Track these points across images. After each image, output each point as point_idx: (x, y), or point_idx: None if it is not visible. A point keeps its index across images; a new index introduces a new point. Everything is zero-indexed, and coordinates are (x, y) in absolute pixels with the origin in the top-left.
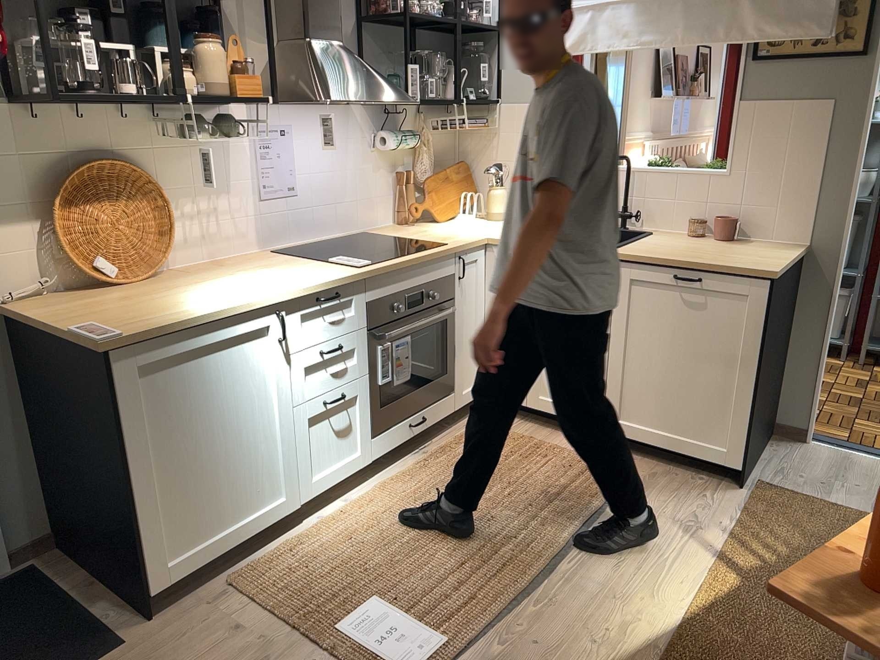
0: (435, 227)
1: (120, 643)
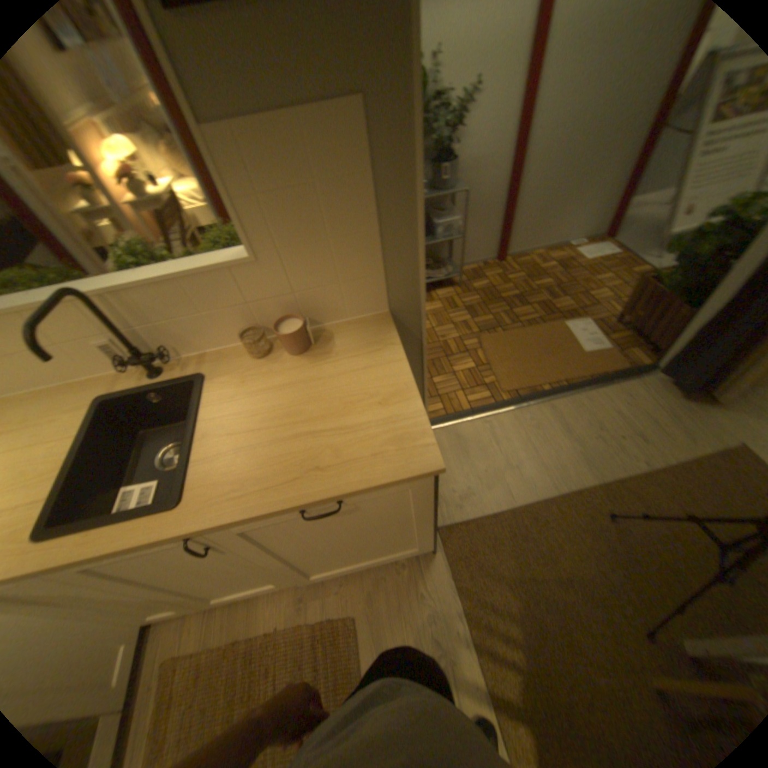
0: None
1: None
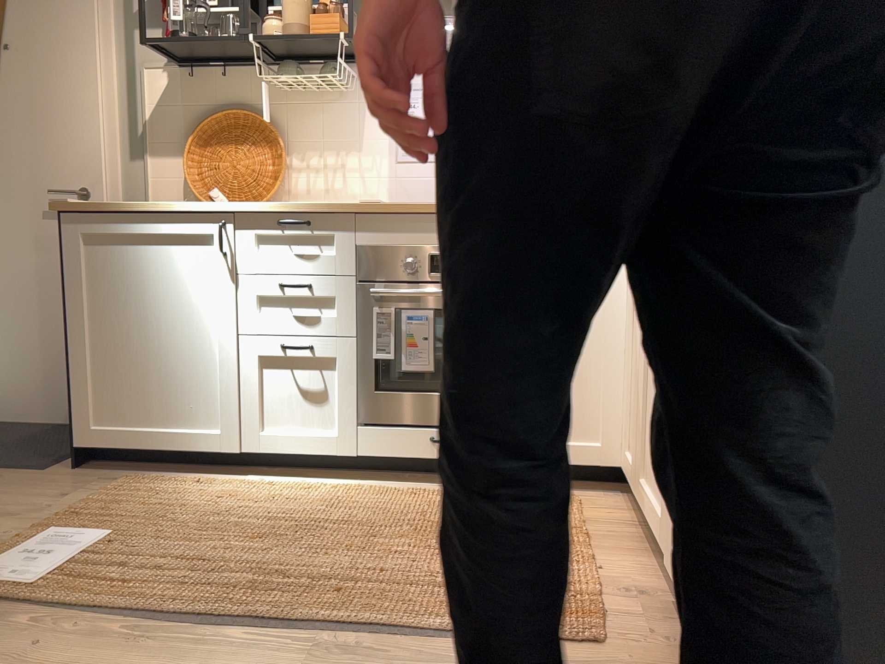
0: None
1: (43, 469)
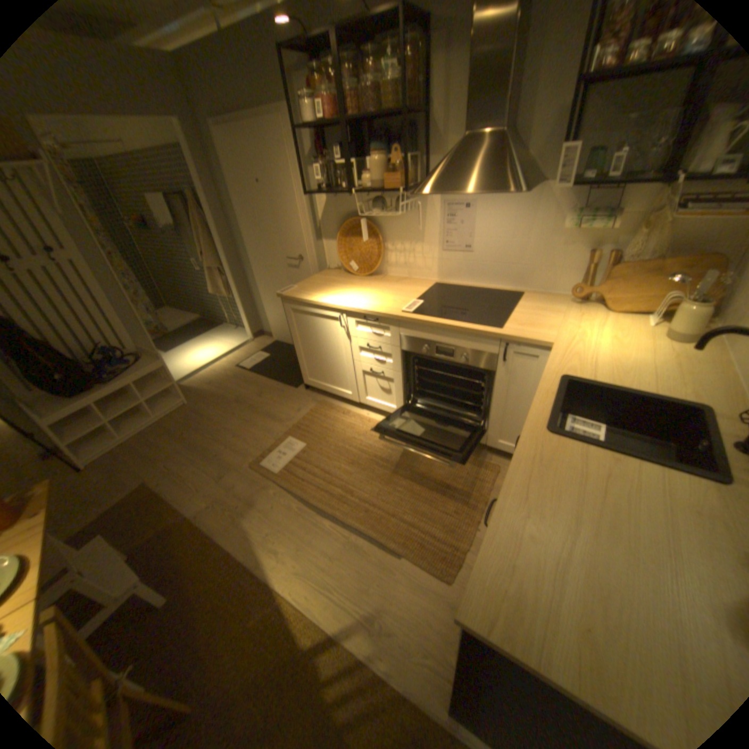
0: (581, 314)
1: (296, 387)
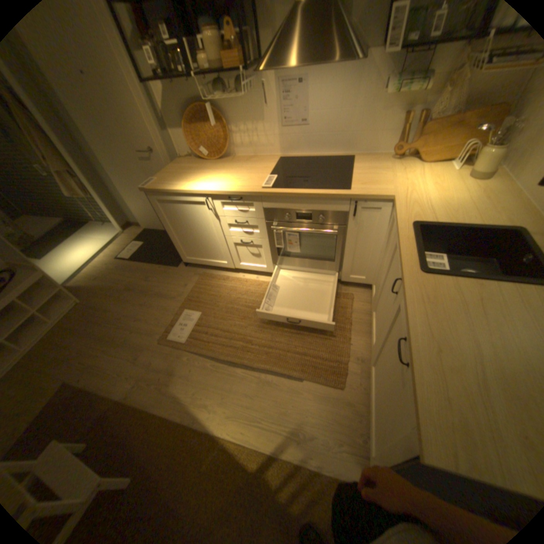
0: (404, 167)
1: (177, 266)
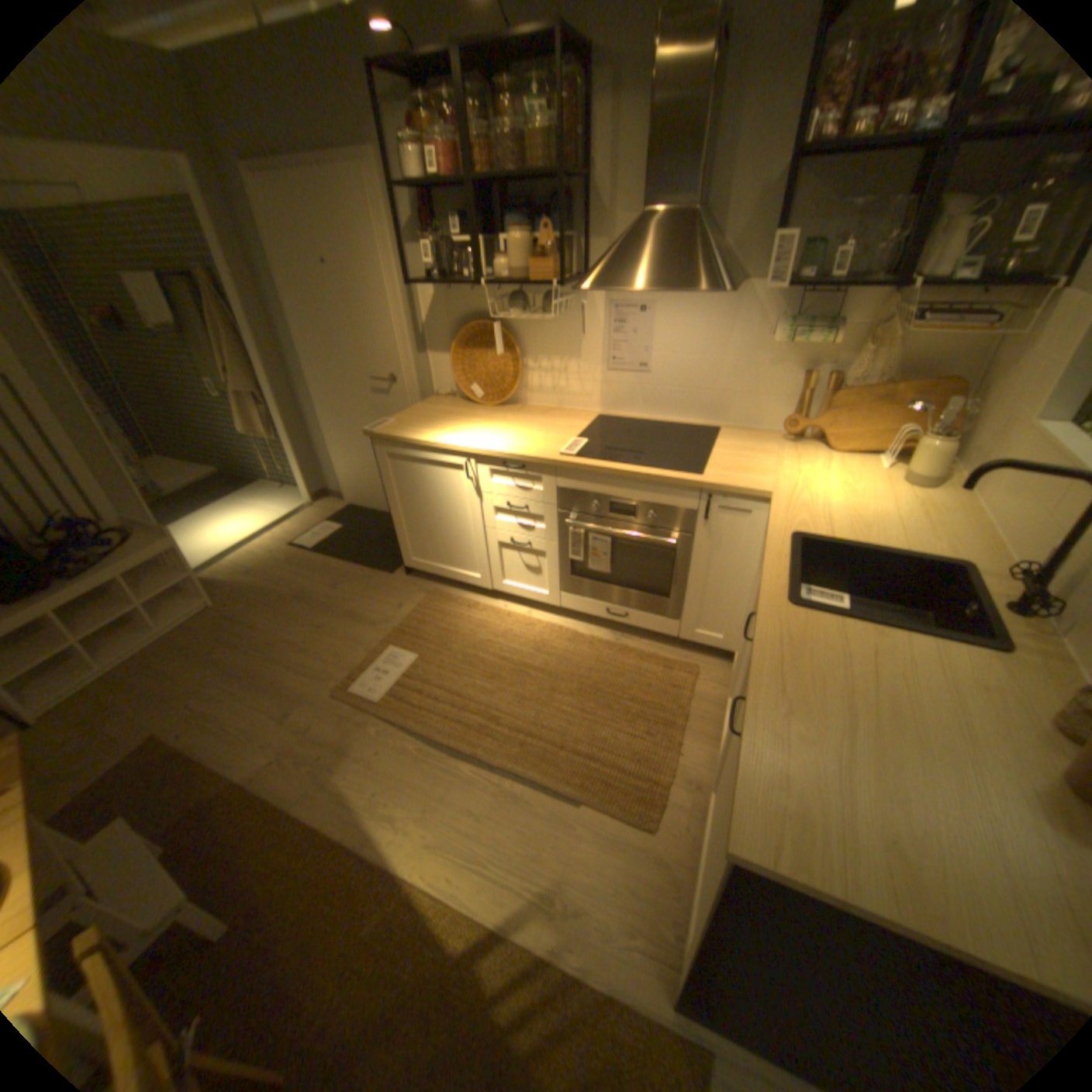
0: (798, 454)
1: (392, 572)
